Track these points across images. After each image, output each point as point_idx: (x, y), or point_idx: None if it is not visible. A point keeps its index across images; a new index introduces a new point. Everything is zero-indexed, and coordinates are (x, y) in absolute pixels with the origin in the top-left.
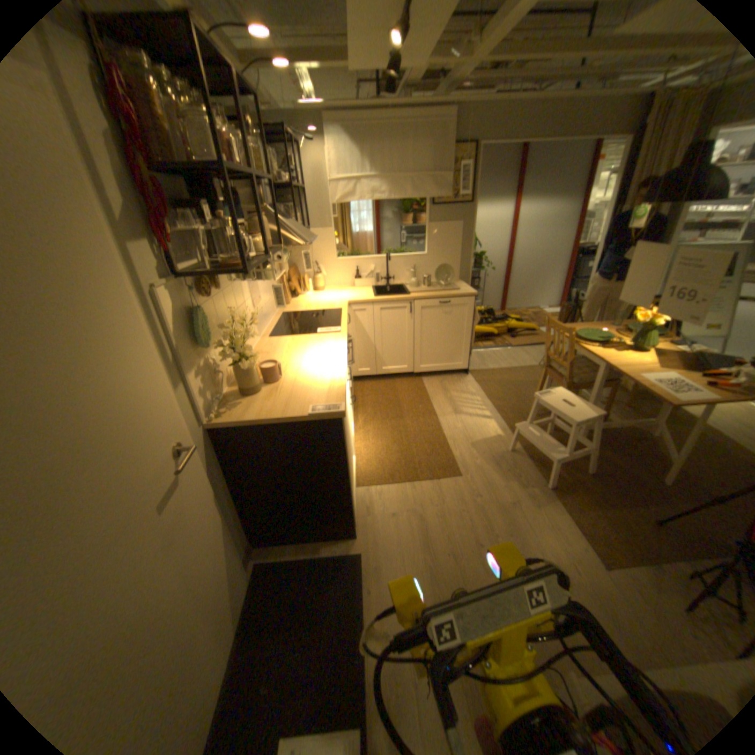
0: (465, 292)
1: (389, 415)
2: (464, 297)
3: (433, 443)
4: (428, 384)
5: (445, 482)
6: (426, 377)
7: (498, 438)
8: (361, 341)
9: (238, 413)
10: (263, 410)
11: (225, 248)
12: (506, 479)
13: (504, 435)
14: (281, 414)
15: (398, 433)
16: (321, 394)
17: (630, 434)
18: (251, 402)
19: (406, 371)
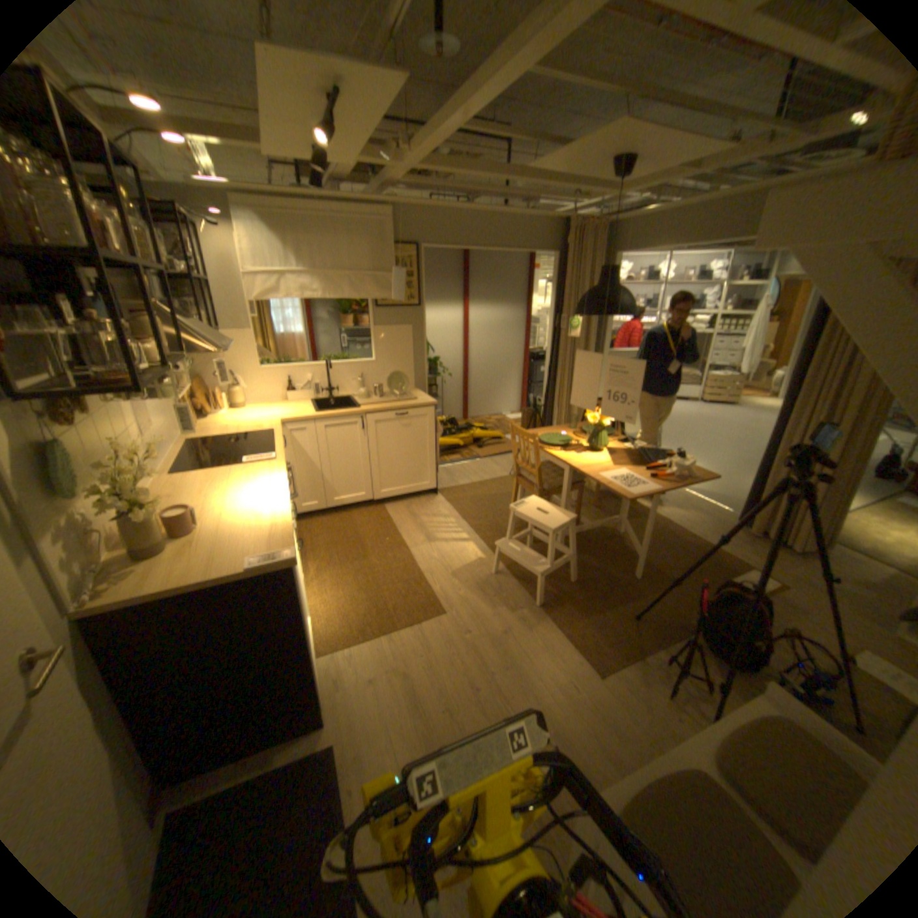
0: (423, 402)
1: (350, 556)
2: (423, 407)
3: (407, 580)
4: (394, 511)
5: (428, 625)
6: (390, 503)
7: (479, 561)
8: (303, 468)
9: (131, 587)
10: (172, 576)
11: (100, 358)
12: (493, 606)
13: (485, 557)
14: (203, 575)
15: (364, 576)
16: (259, 540)
17: (601, 535)
18: (152, 567)
19: (365, 499)
